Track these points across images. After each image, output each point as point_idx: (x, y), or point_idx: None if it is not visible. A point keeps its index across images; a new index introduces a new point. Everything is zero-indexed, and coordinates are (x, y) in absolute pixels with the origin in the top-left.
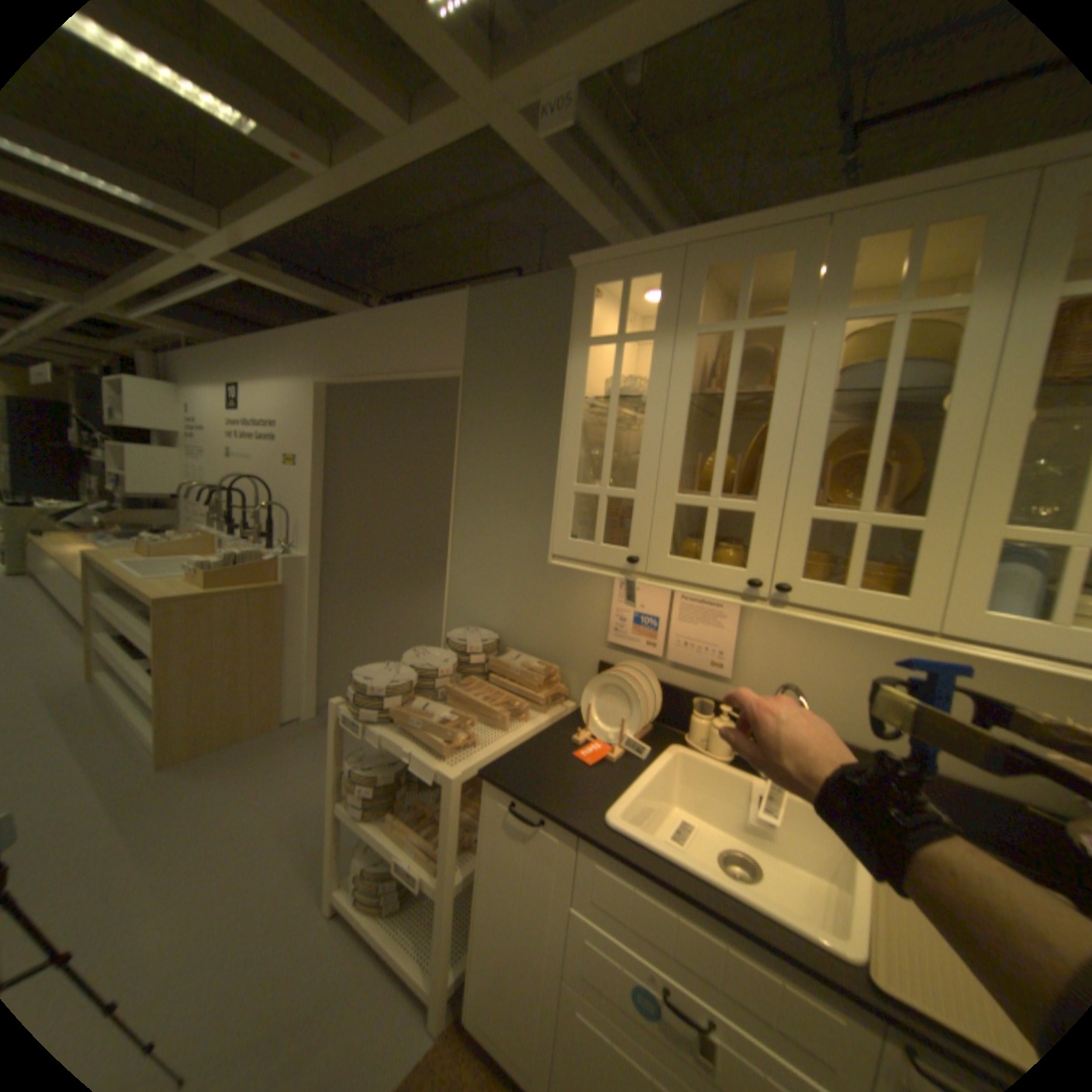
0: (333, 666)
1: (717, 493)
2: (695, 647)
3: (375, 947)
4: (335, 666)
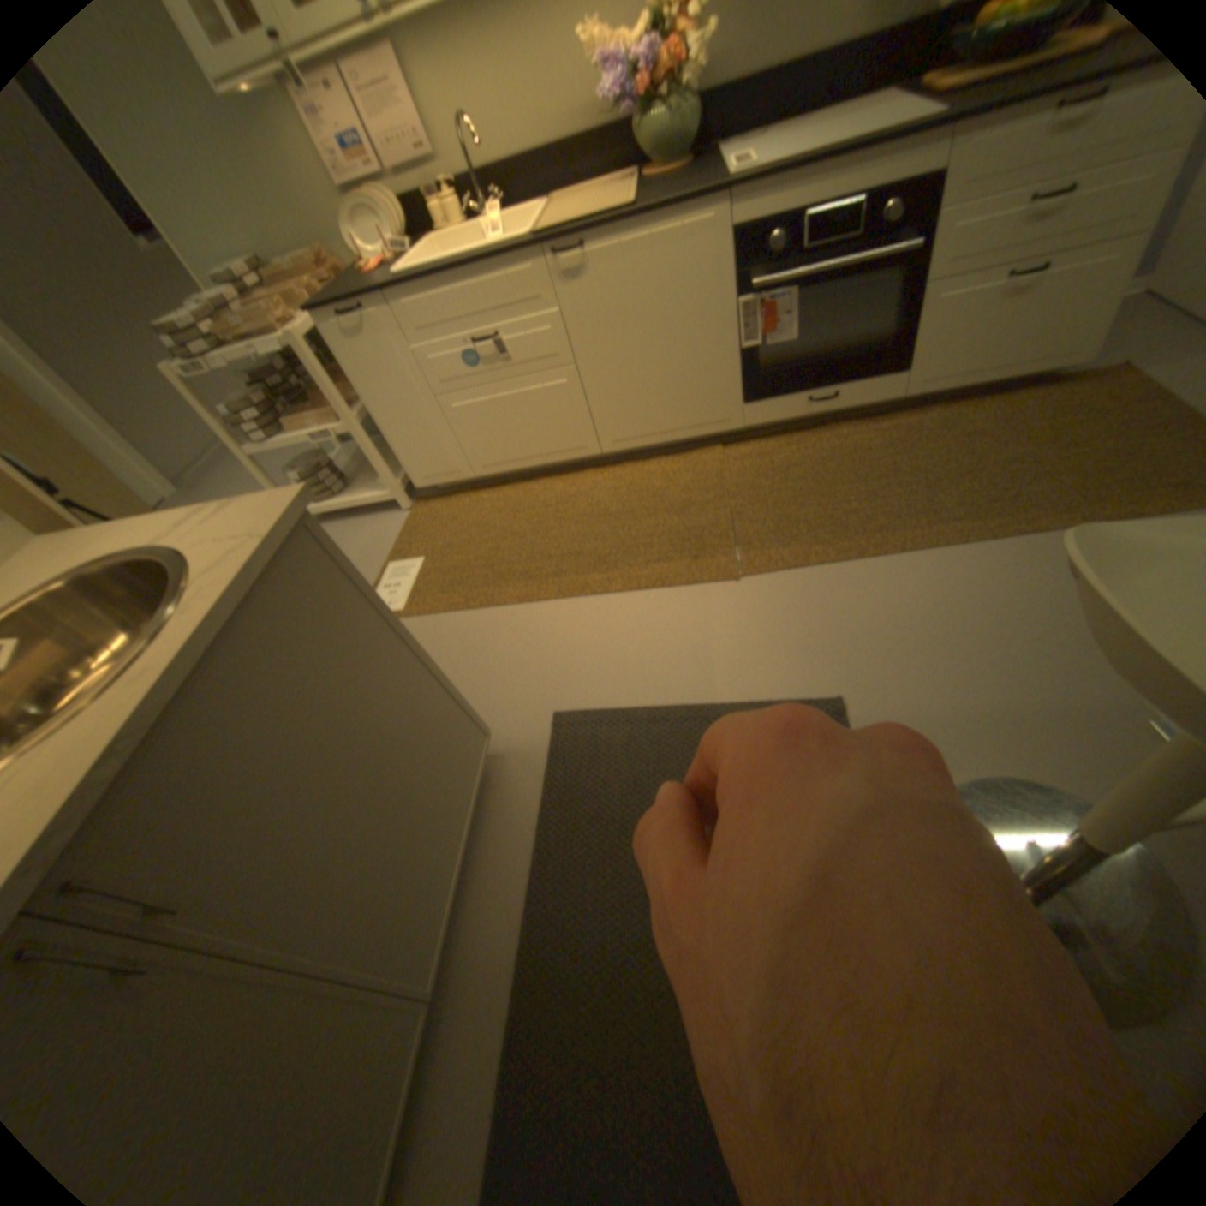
0: (144, 437)
1: None
2: (394, 134)
3: (344, 505)
4: (145, 436)
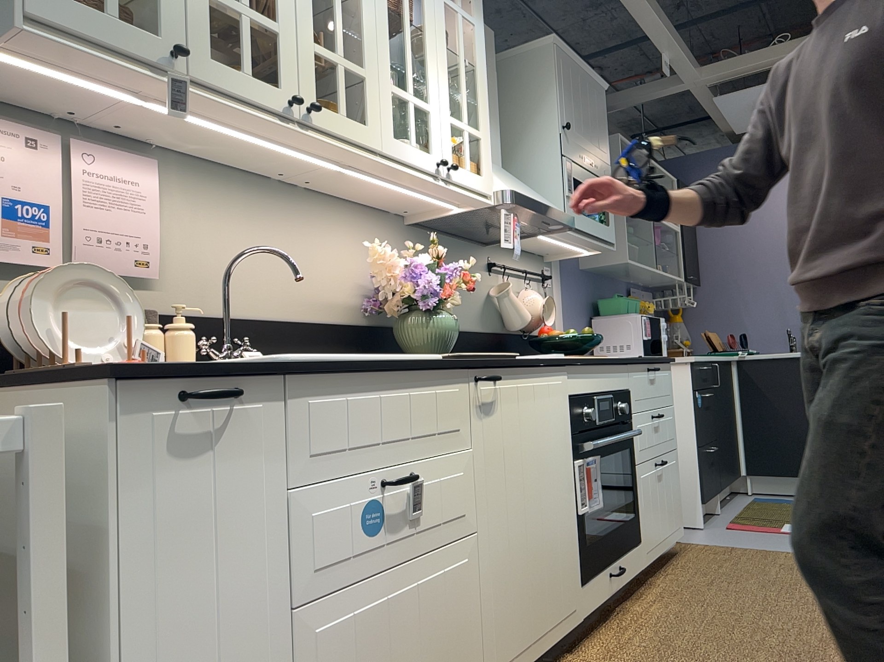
0: None
1: (245, 0)
2: (113, 241)
3: None
4: None
